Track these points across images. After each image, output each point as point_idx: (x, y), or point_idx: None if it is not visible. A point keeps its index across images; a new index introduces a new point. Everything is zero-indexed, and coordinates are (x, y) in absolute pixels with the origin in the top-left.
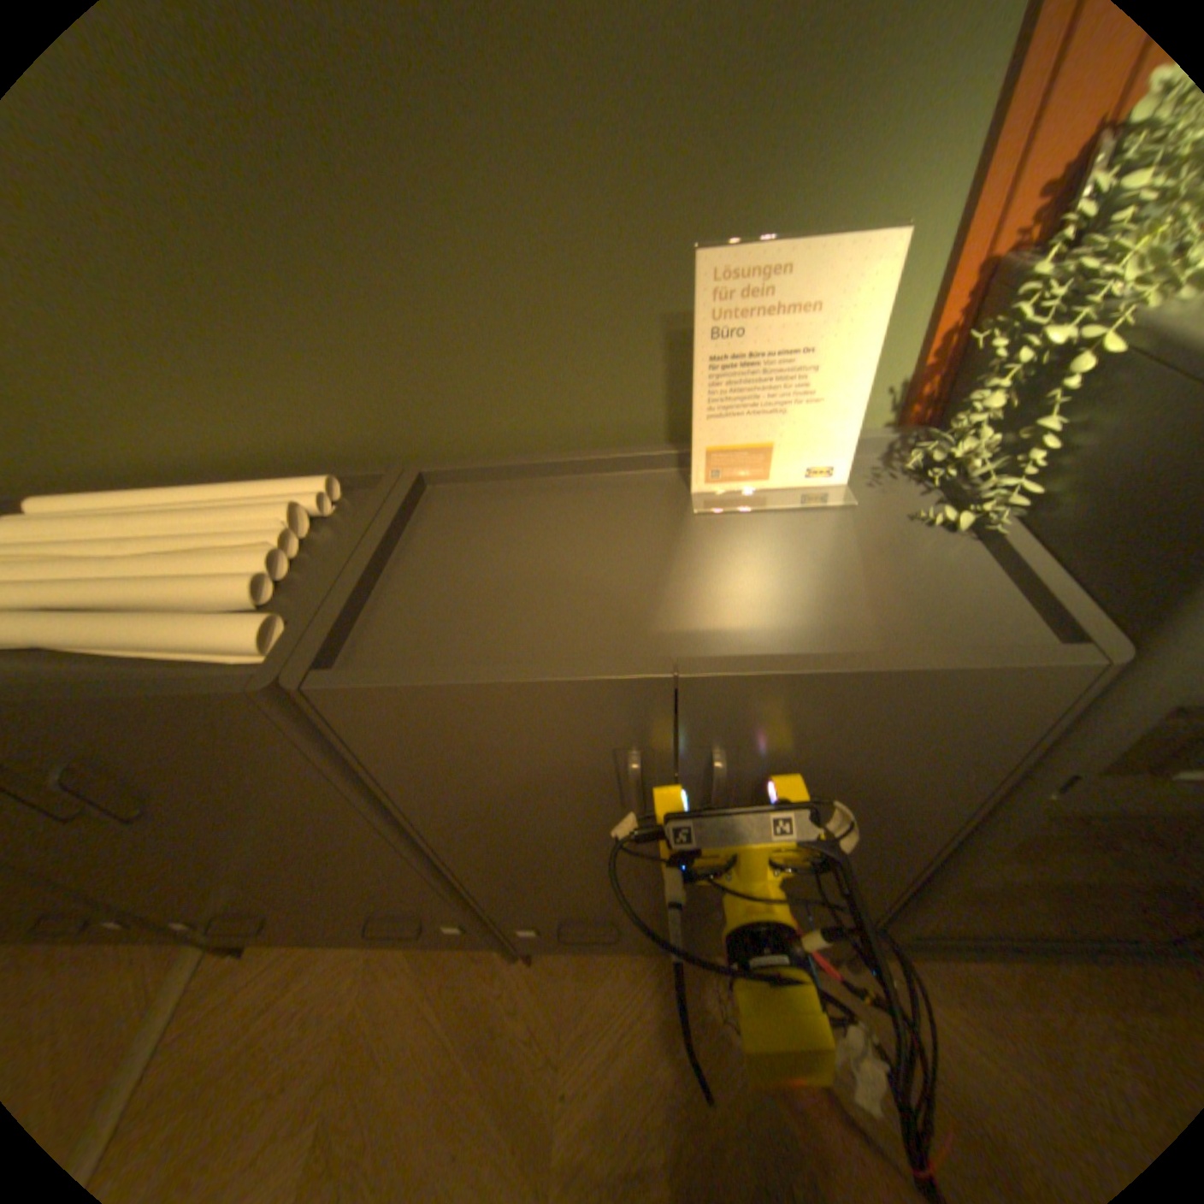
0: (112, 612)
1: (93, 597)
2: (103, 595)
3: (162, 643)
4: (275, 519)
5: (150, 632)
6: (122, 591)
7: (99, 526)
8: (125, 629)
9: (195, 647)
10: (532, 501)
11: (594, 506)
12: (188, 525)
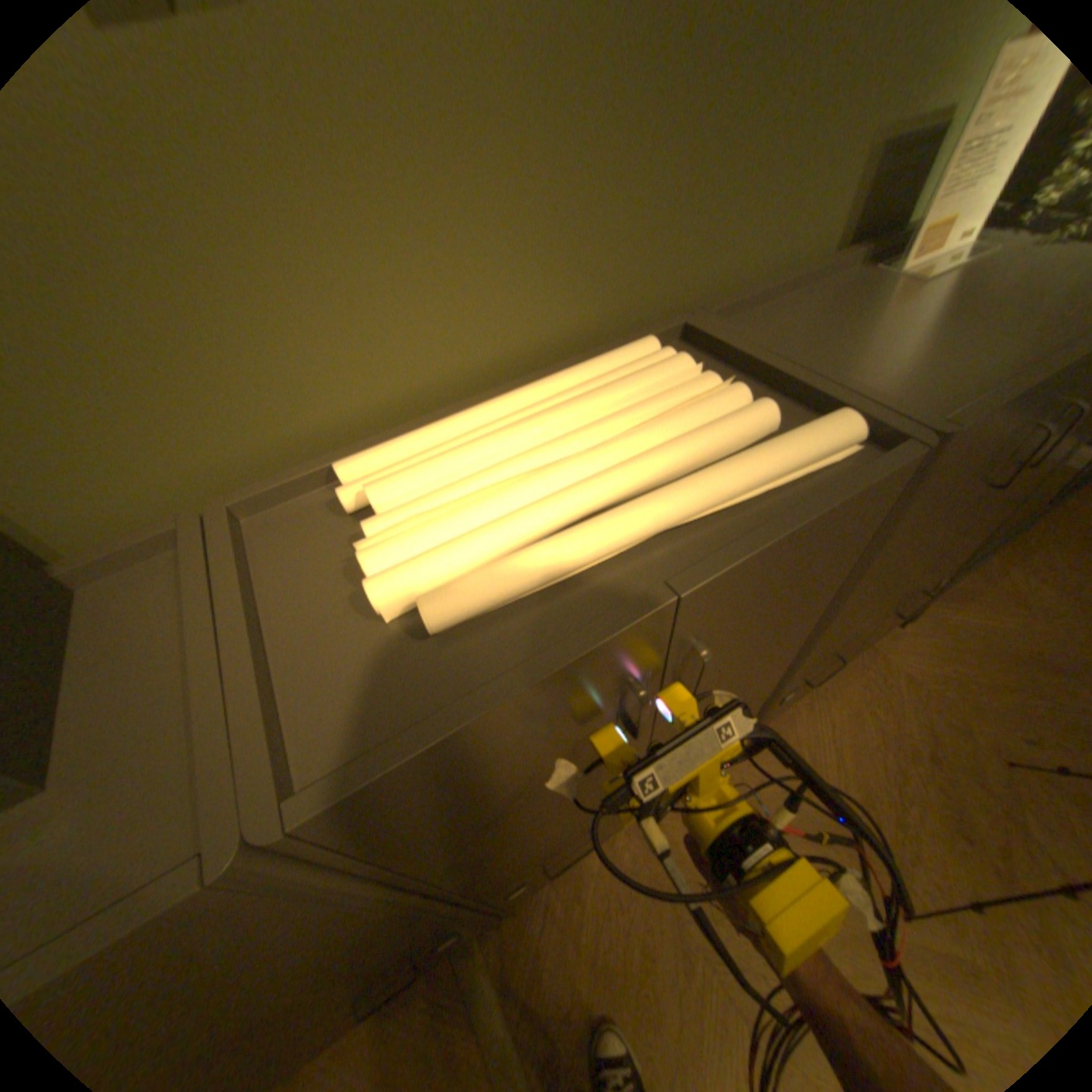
0: (708, 467)
1: (657, 471)
2: (659, 467)
3: (794, 464)
4: (695, 365)
5: (780, 458)
6: (671, 457)
7: (516, 437)
8: (755, 467)
9: (822, 454)
10: (802, 310)
11: (850, 299)
12: (613, 400)
